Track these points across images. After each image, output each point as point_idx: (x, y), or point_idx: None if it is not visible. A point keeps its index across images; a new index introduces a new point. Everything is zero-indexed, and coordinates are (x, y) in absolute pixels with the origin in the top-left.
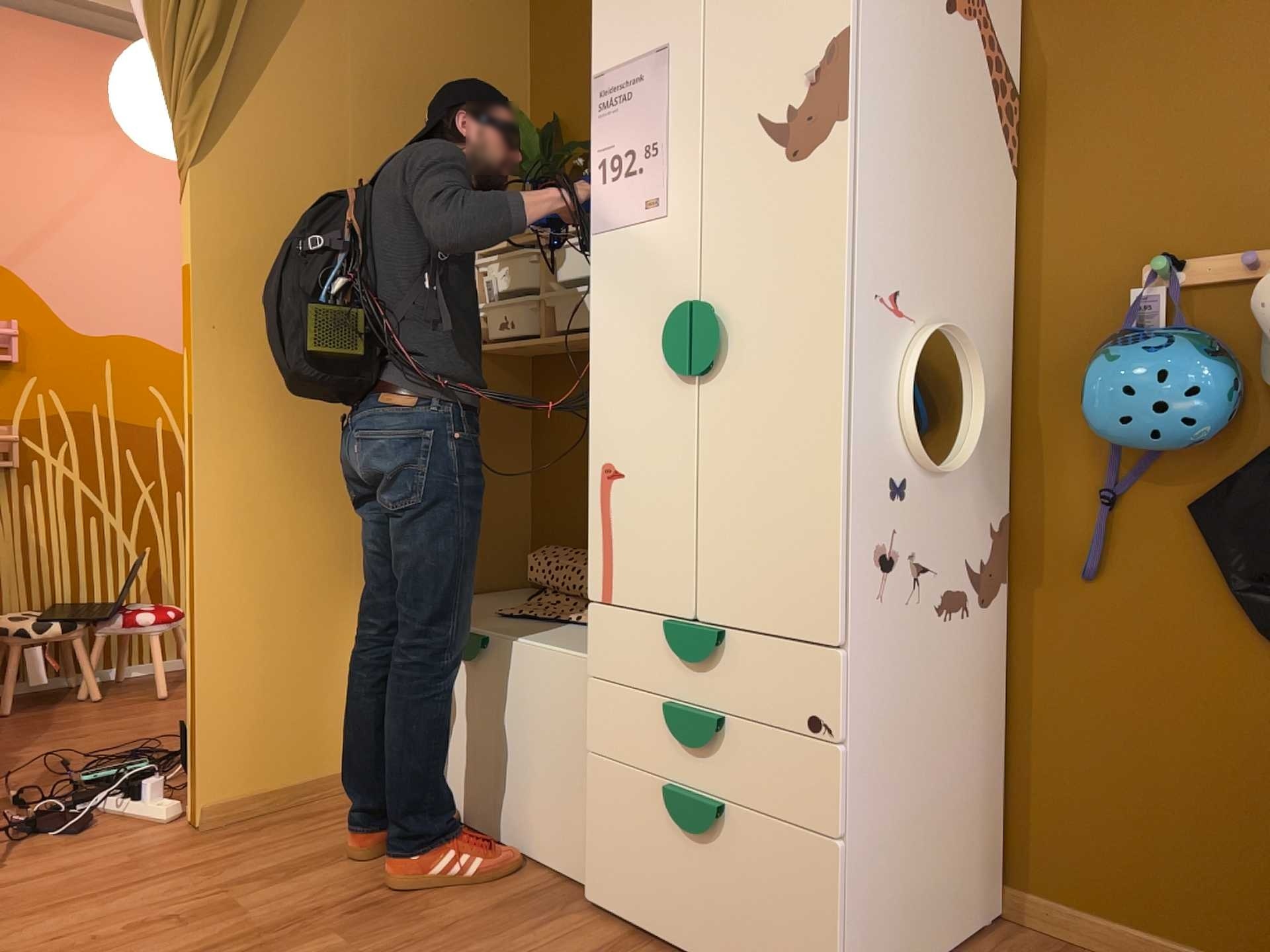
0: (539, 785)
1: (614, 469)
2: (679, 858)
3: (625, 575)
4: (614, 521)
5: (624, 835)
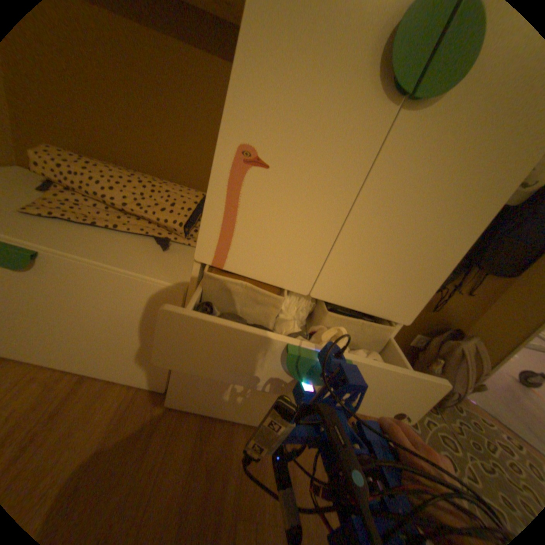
0: (114, 348)
1: (259, 156)
2: (248, 393)
3: (247, 250)
4: (245, 205)
5: (206, 384)
